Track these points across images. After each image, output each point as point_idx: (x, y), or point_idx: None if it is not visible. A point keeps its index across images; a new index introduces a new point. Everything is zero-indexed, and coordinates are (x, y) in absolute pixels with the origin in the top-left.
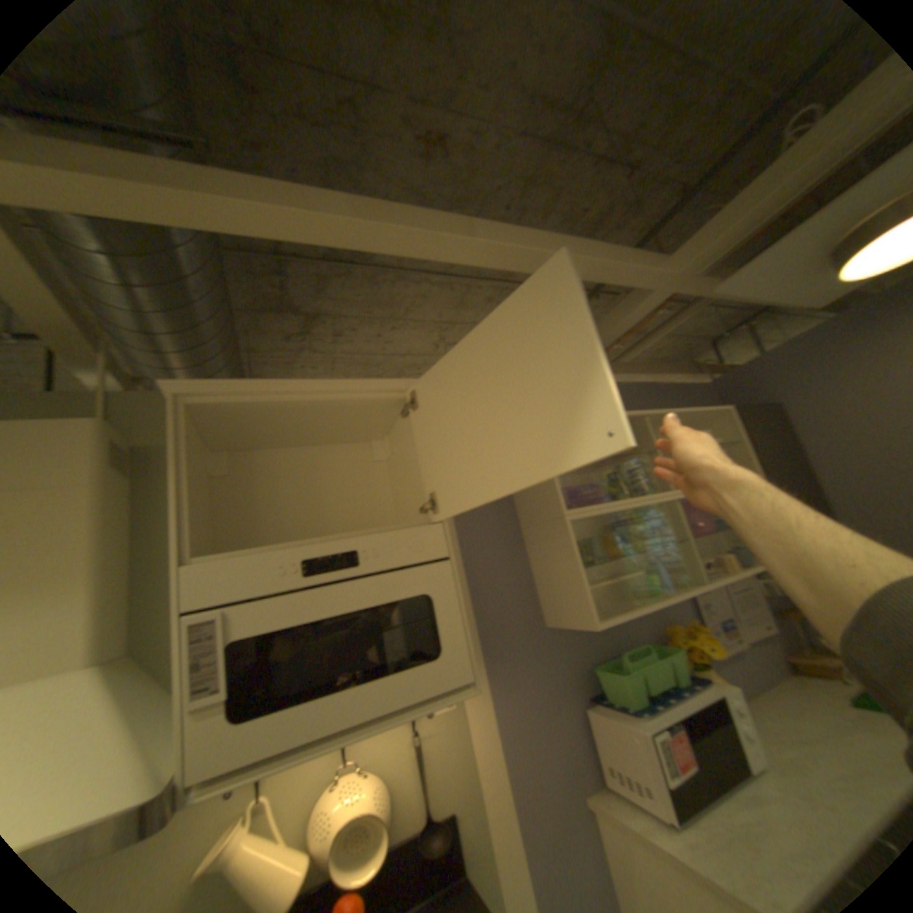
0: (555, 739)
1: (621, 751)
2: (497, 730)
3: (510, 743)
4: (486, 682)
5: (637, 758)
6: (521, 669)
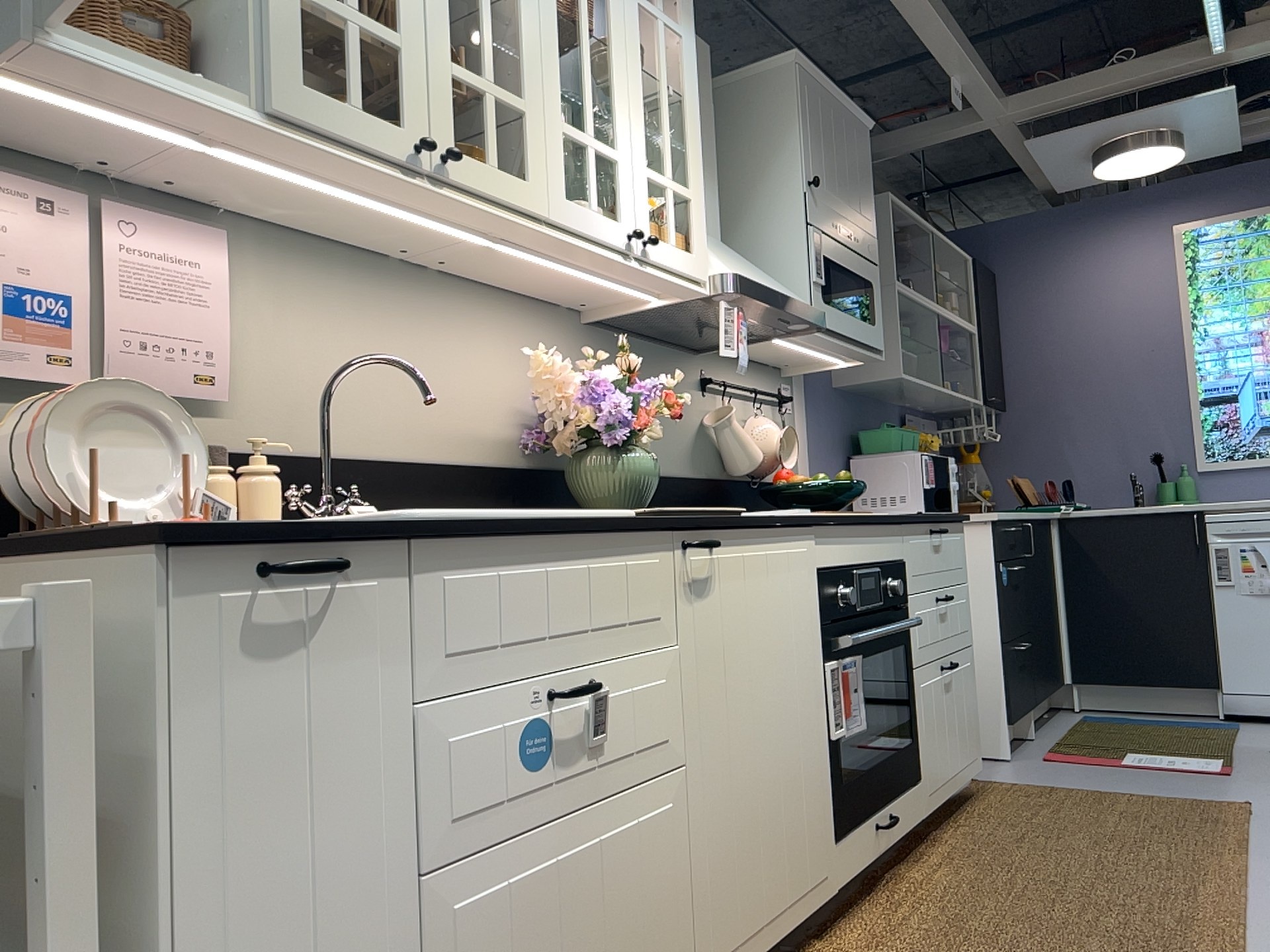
0: (834, 472)
1: (882, 483)
2: (811, 445)
3: (816, 458)
4: (809, 406)
5: (899, 481)
6: (823, 410)
